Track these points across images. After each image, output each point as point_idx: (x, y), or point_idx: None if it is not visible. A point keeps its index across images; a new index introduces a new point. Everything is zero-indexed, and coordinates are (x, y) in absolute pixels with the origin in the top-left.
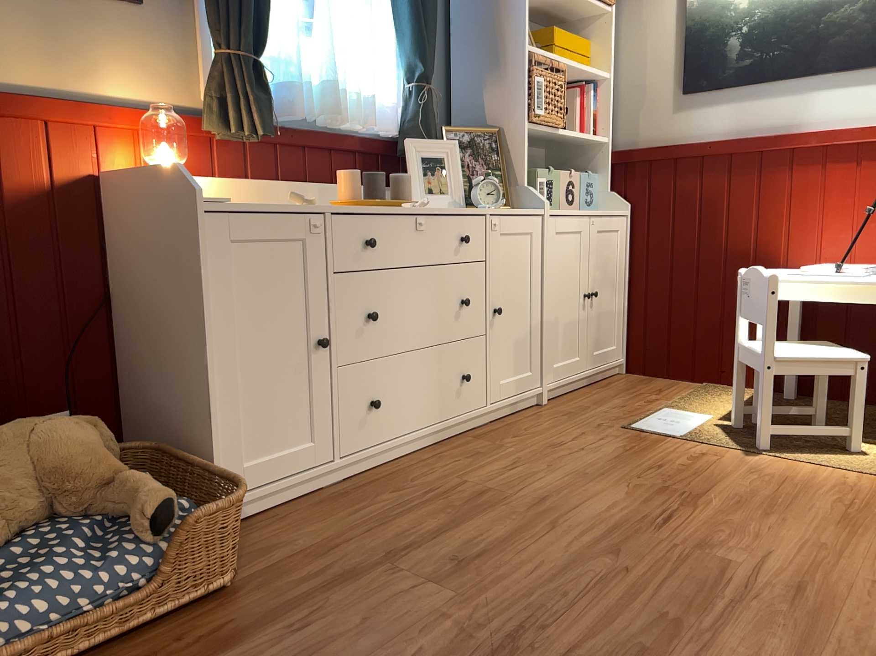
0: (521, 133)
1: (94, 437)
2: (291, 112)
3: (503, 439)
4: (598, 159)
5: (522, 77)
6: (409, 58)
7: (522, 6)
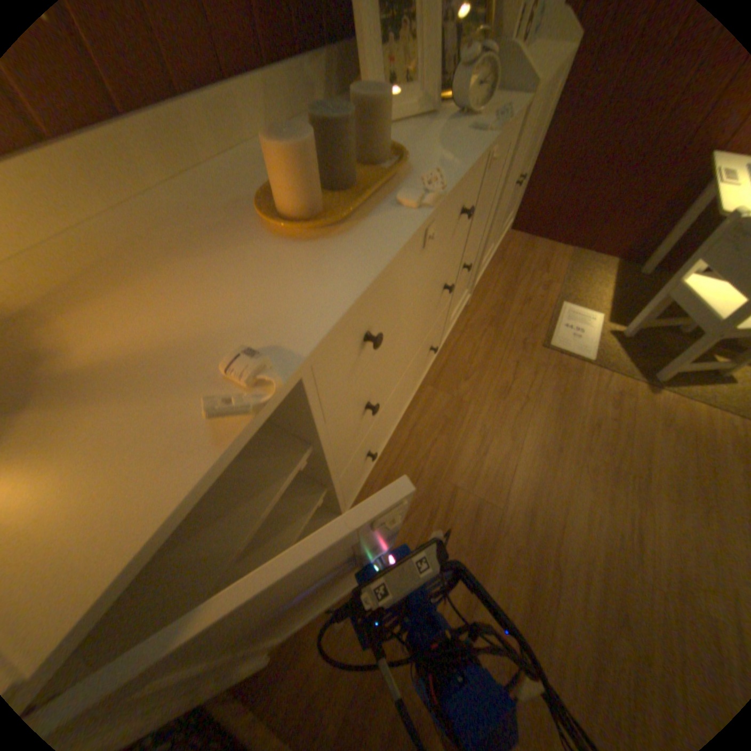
0: None
1: None
2: None
3: (456, 382)
4: None
5: None
6: None
7: None
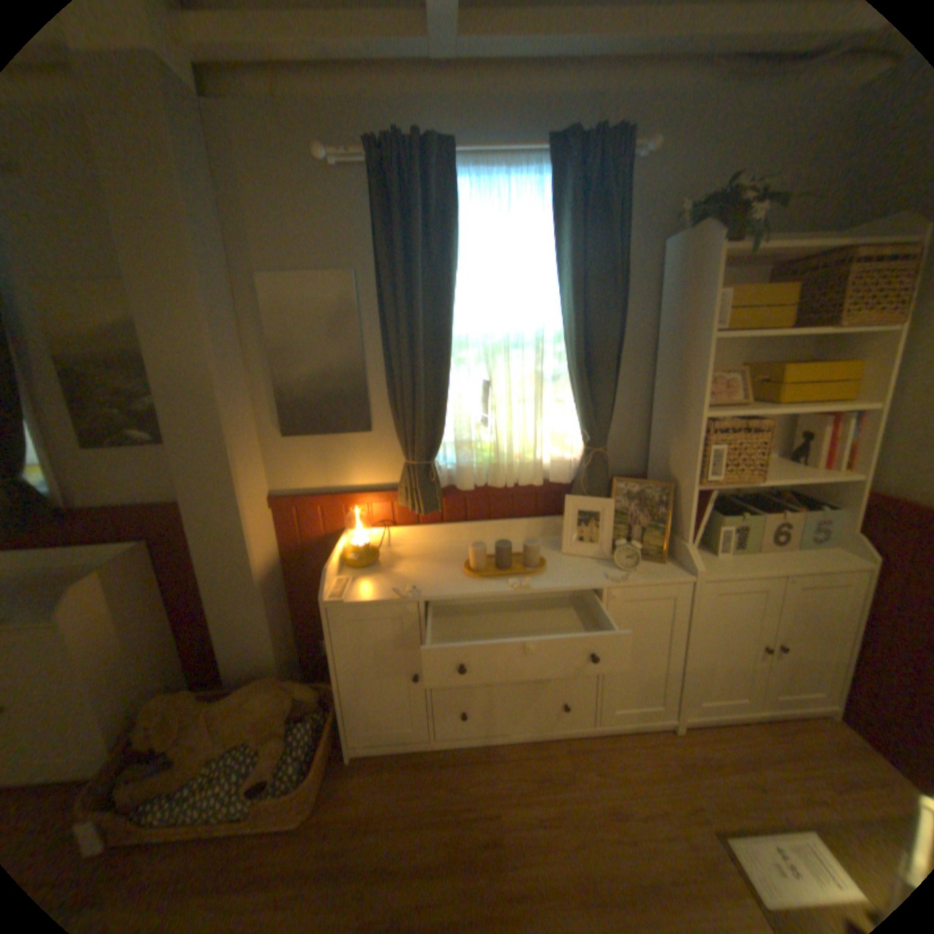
0: (692, 495)
1: (277, 707)
2: (462, 486)
3: (589, 771)
4: (851, 494)
5: (698, 444)
6: (581, 425)
7: (705, 374)
